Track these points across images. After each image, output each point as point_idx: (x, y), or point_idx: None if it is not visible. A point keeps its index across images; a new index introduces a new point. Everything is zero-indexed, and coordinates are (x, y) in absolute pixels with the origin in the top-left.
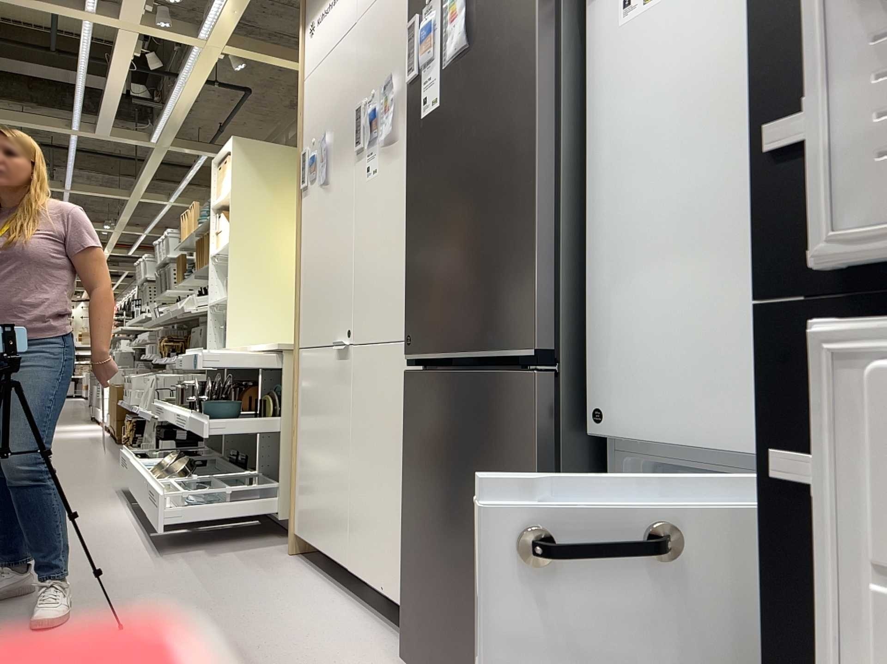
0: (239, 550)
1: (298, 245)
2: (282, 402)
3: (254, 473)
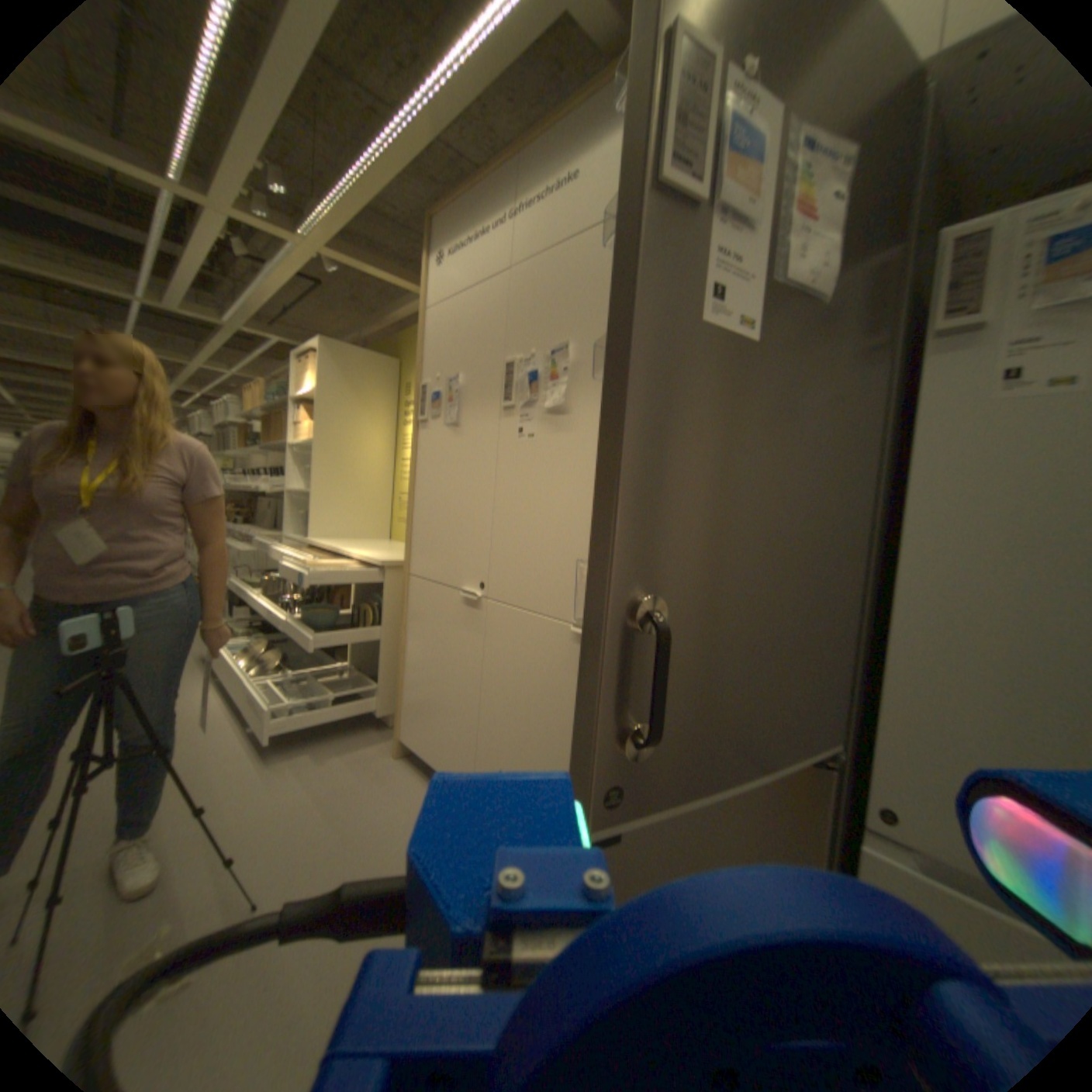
0: (343, 754)
1: (413, 475)
2: (380, 611)
3: (345, 665)
